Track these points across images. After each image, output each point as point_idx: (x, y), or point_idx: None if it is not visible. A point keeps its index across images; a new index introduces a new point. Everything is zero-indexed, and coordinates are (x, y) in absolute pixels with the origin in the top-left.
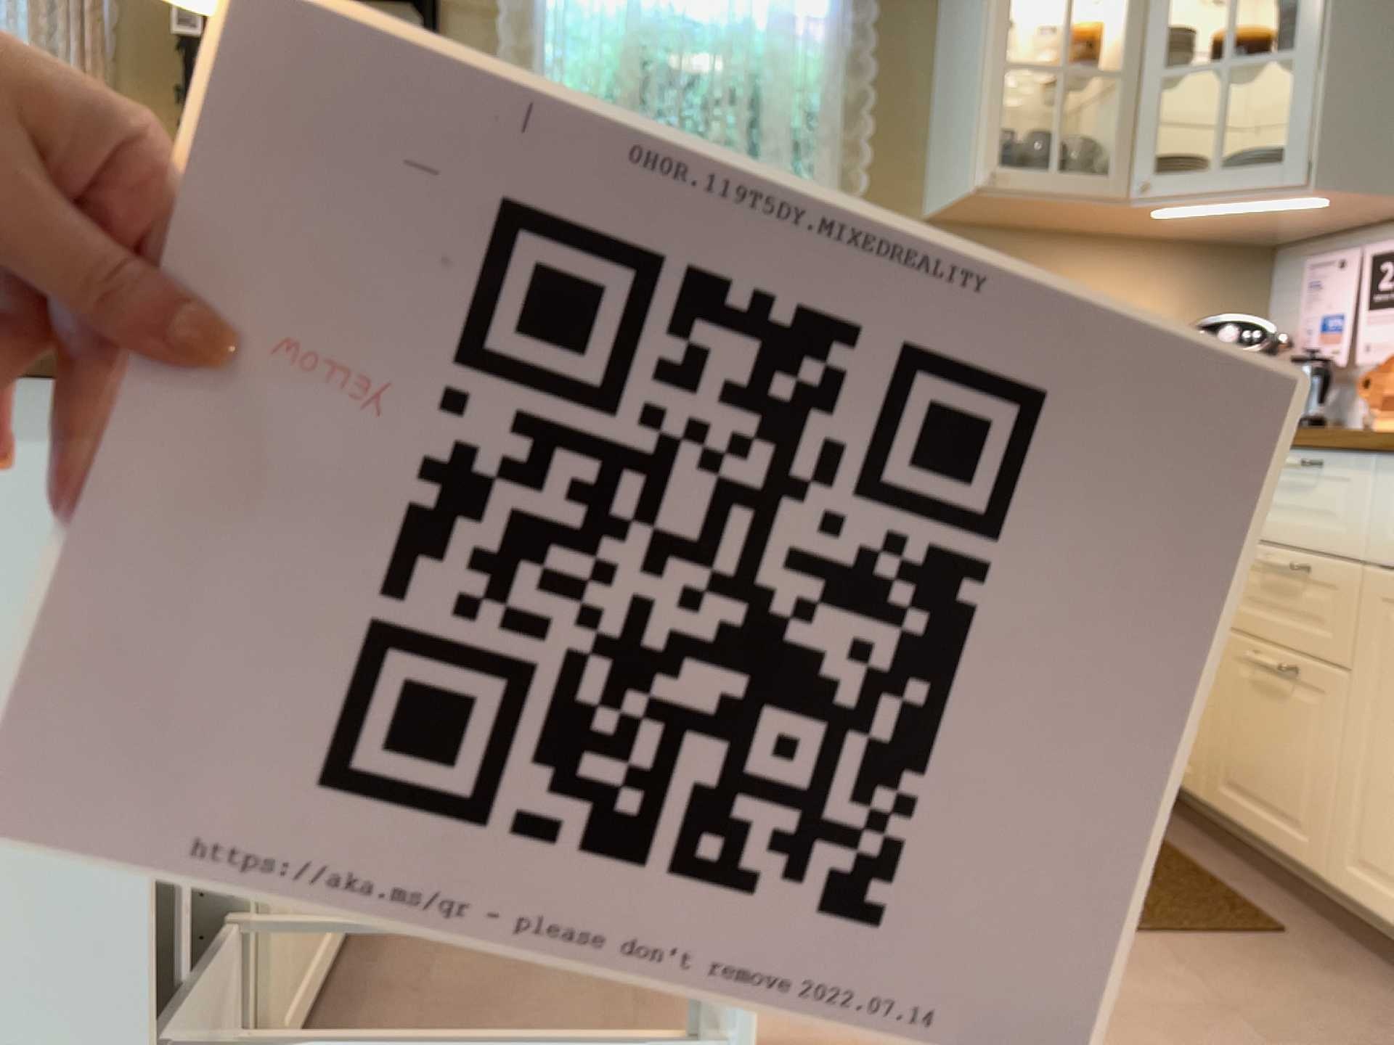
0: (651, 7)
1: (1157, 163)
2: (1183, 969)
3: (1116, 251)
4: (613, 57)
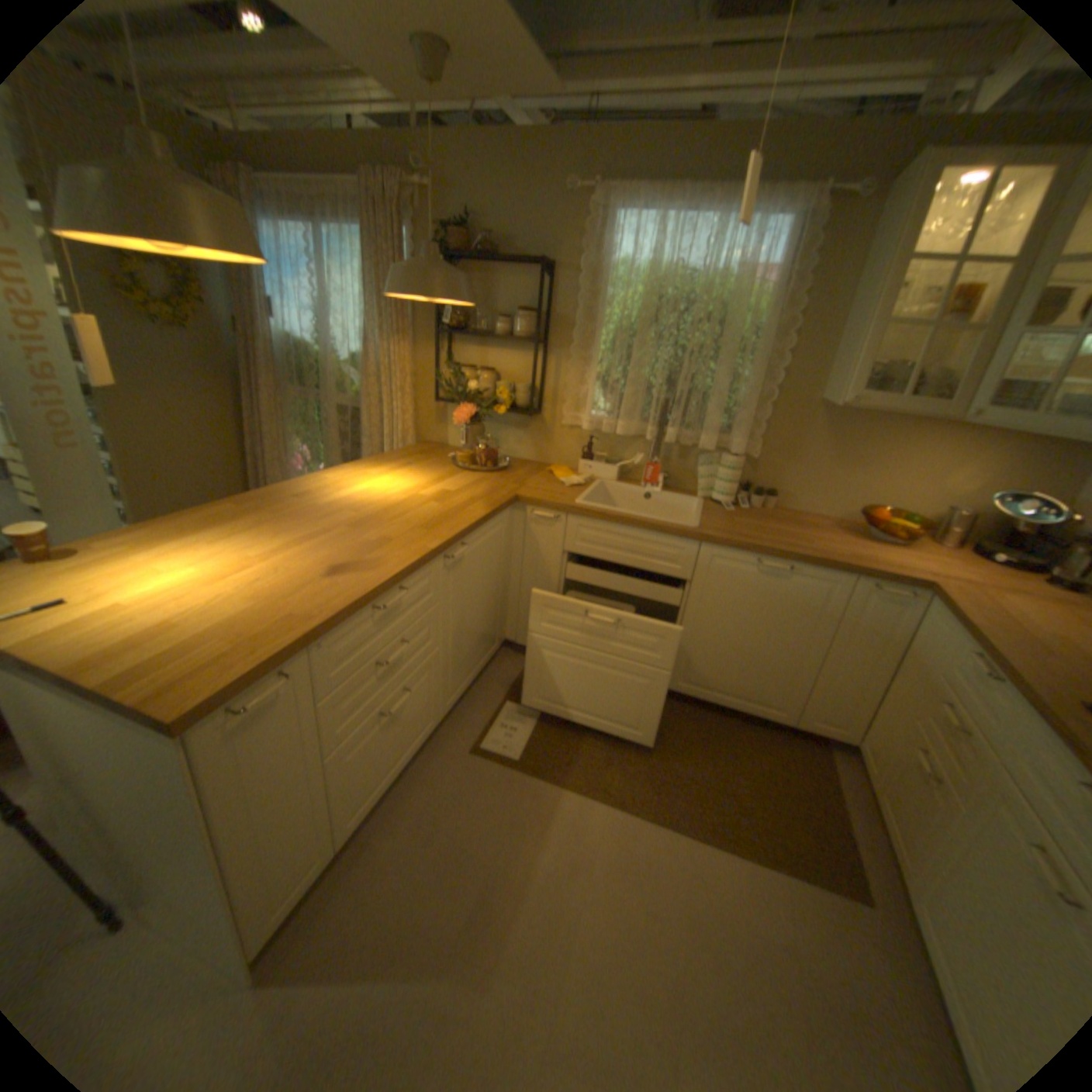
0: (668, 263)
1: (993, 398)
2: (791, 908)
3: (963, 430)
4: (641, 295)
